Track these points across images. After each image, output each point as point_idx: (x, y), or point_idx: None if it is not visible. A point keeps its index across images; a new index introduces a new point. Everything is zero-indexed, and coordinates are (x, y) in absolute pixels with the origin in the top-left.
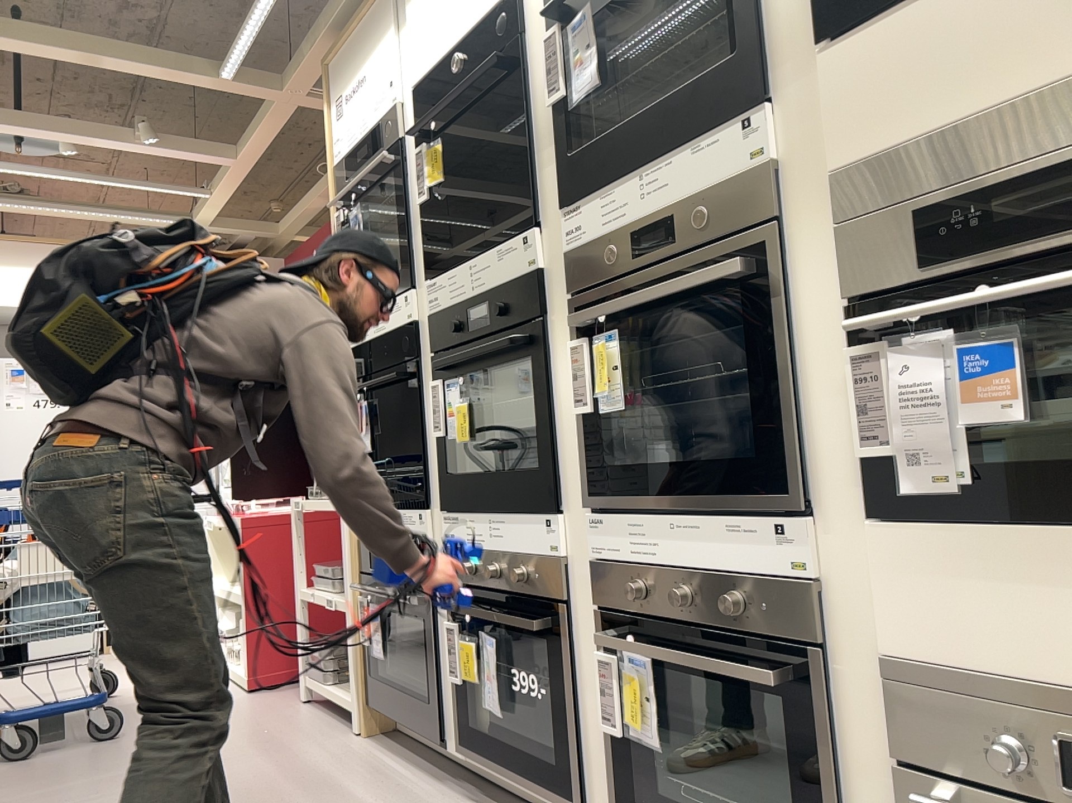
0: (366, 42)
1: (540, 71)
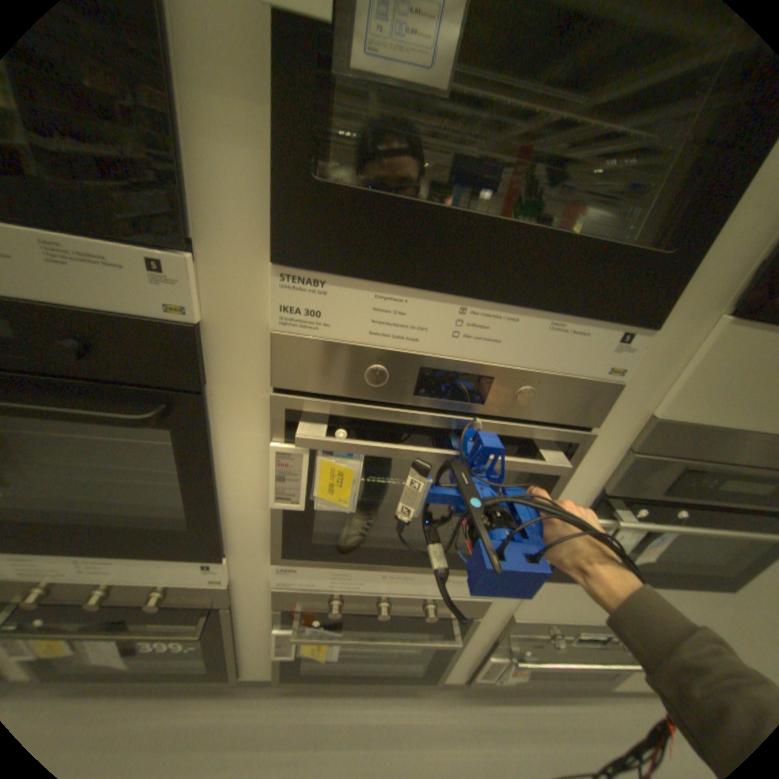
0: None
1: None
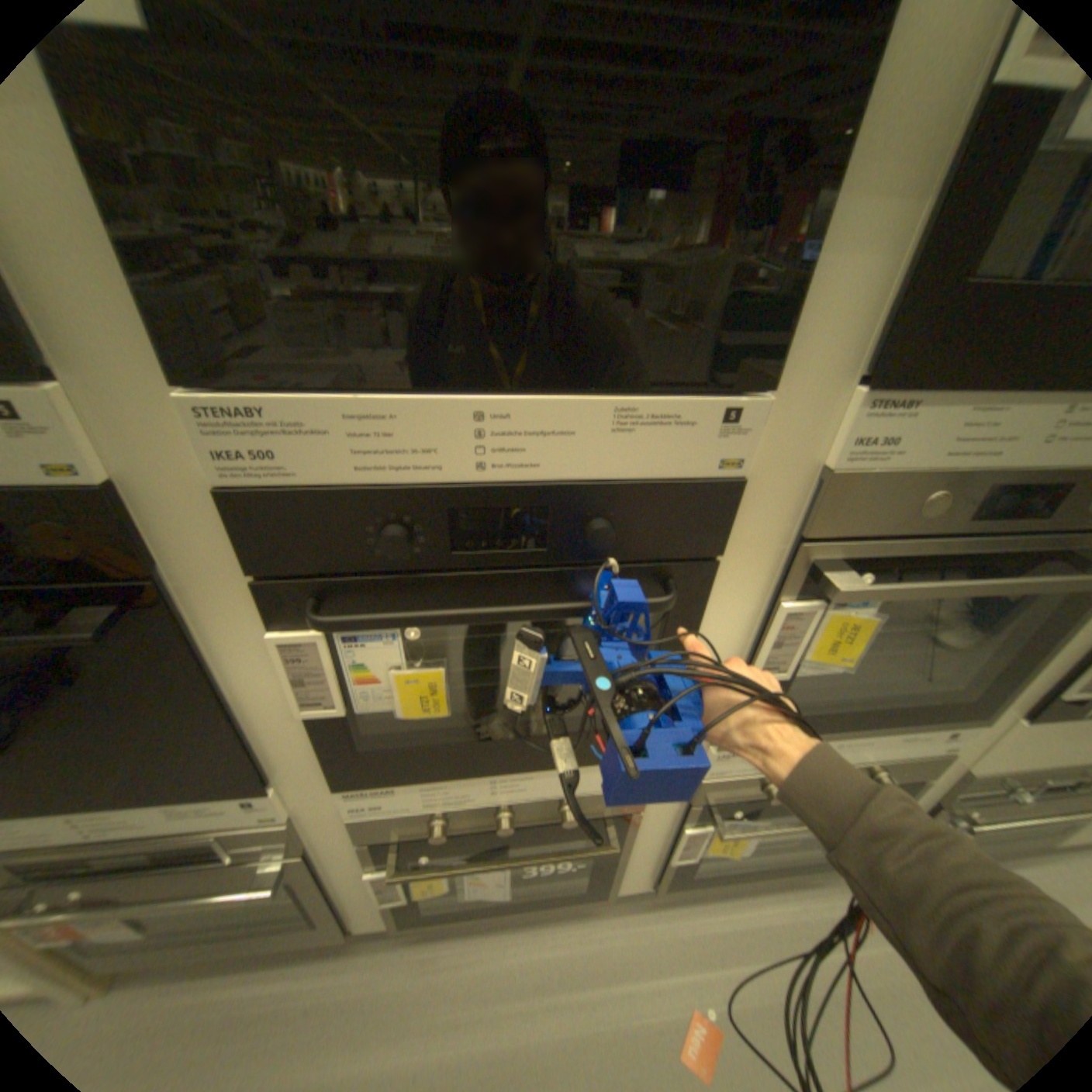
0: None
1: None
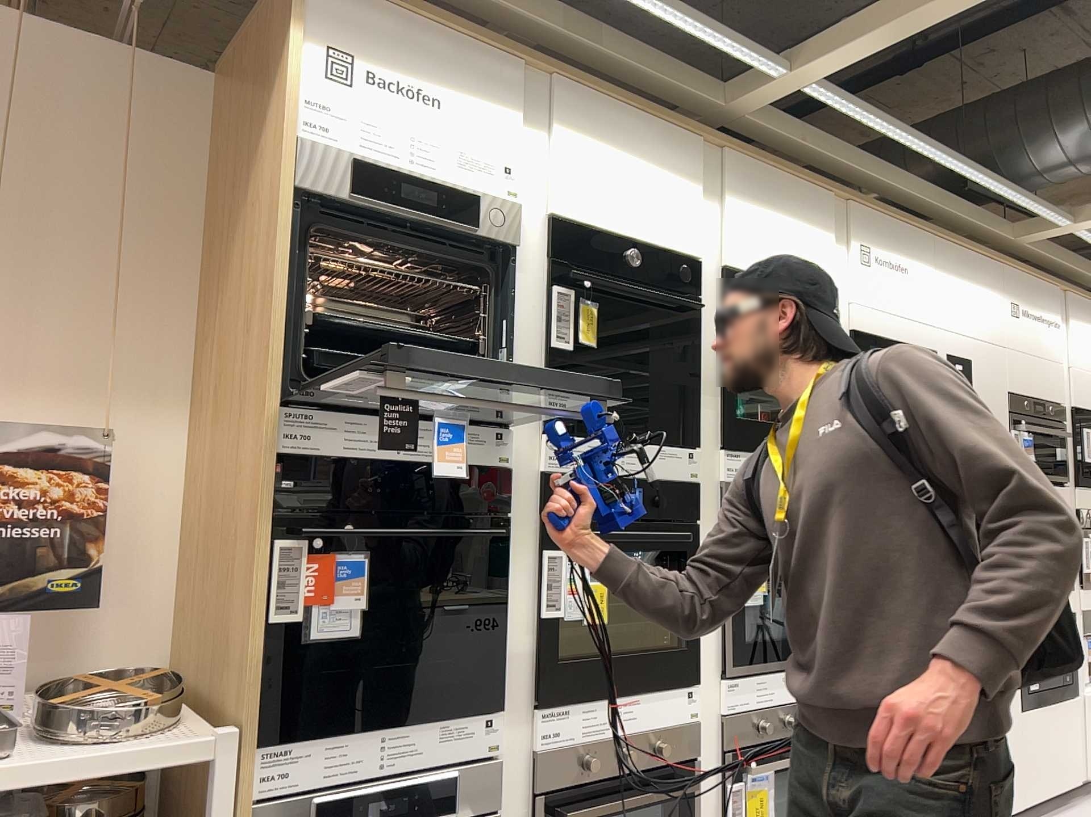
0: (457, 67)
1: (710, 336)
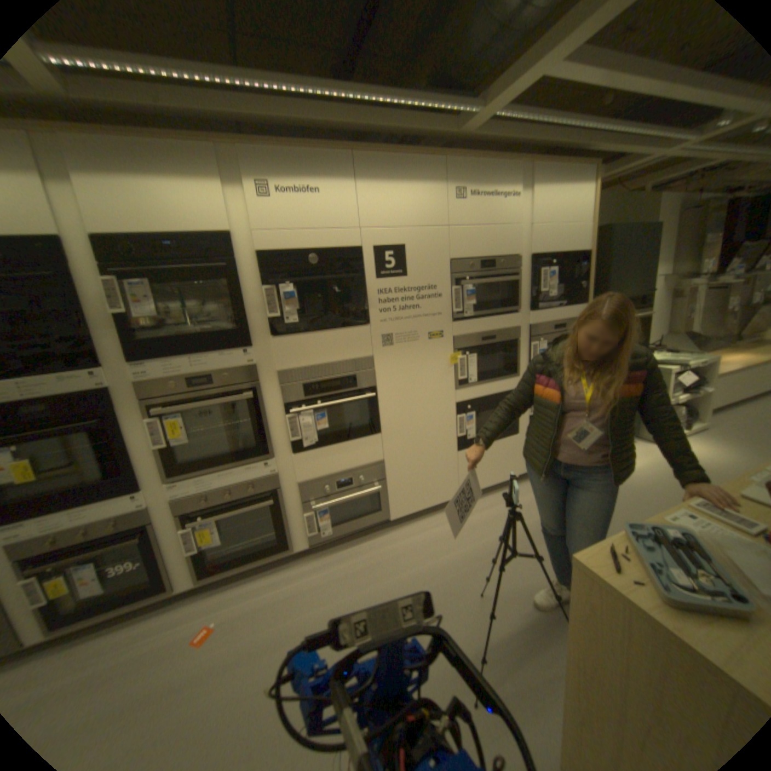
0: None
1: (92, 290)
